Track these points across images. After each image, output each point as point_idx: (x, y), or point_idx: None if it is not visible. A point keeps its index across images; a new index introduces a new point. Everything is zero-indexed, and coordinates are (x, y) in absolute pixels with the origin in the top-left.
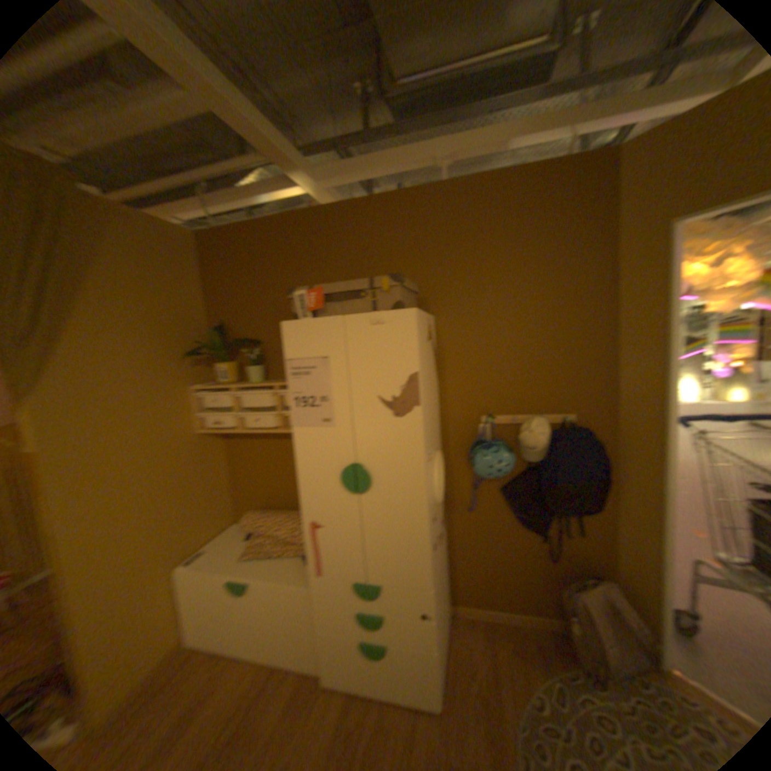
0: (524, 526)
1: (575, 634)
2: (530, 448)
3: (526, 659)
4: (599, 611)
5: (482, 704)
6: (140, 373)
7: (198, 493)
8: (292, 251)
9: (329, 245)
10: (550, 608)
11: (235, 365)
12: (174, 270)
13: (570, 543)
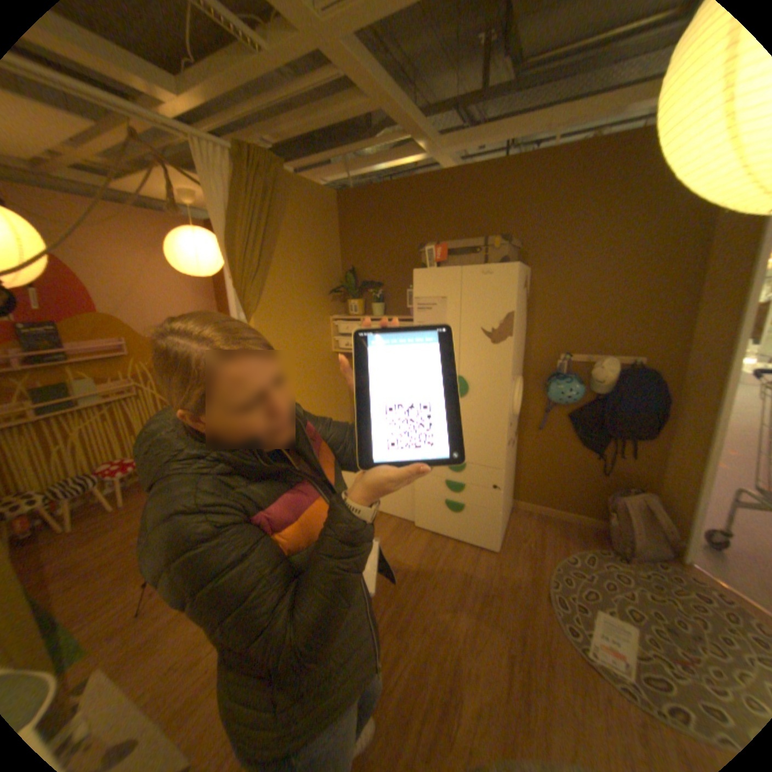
0: (585, 445)
1: (613, 524)
2: (600, 382)
3: (570, 539)
4: (637, 510)
5: (530, 554)
6: (306, 304)
7: (333, 395)
8: (416, 210)
9: (448, 204)
10: (597, 511)
11: (364, 302)
12: (325, 226)
13: (623, 463)
